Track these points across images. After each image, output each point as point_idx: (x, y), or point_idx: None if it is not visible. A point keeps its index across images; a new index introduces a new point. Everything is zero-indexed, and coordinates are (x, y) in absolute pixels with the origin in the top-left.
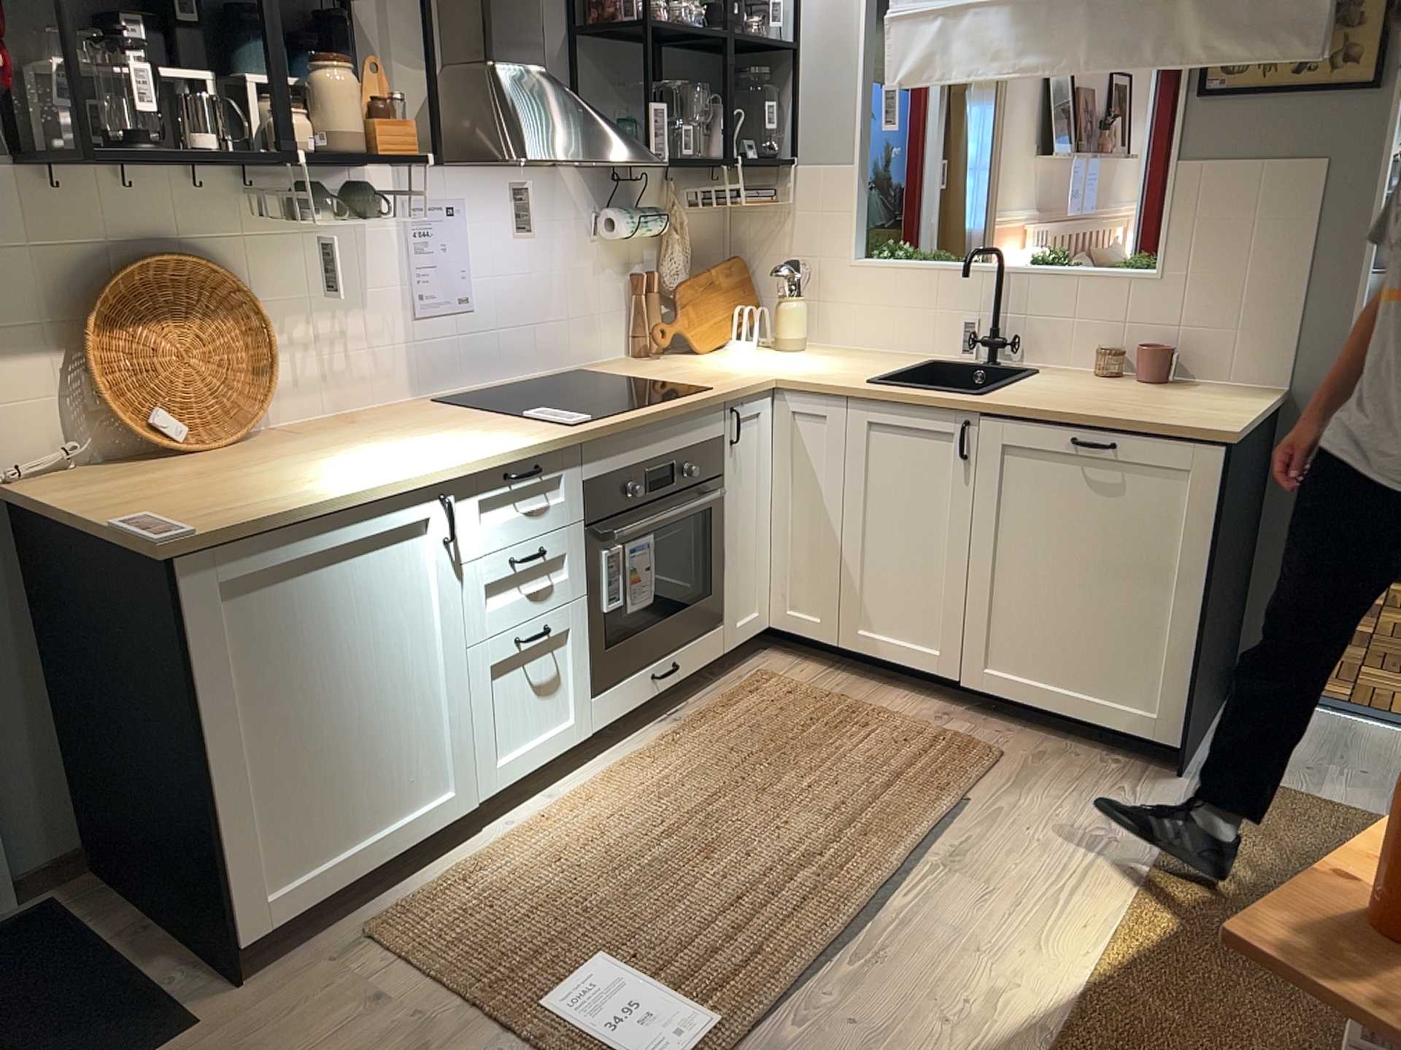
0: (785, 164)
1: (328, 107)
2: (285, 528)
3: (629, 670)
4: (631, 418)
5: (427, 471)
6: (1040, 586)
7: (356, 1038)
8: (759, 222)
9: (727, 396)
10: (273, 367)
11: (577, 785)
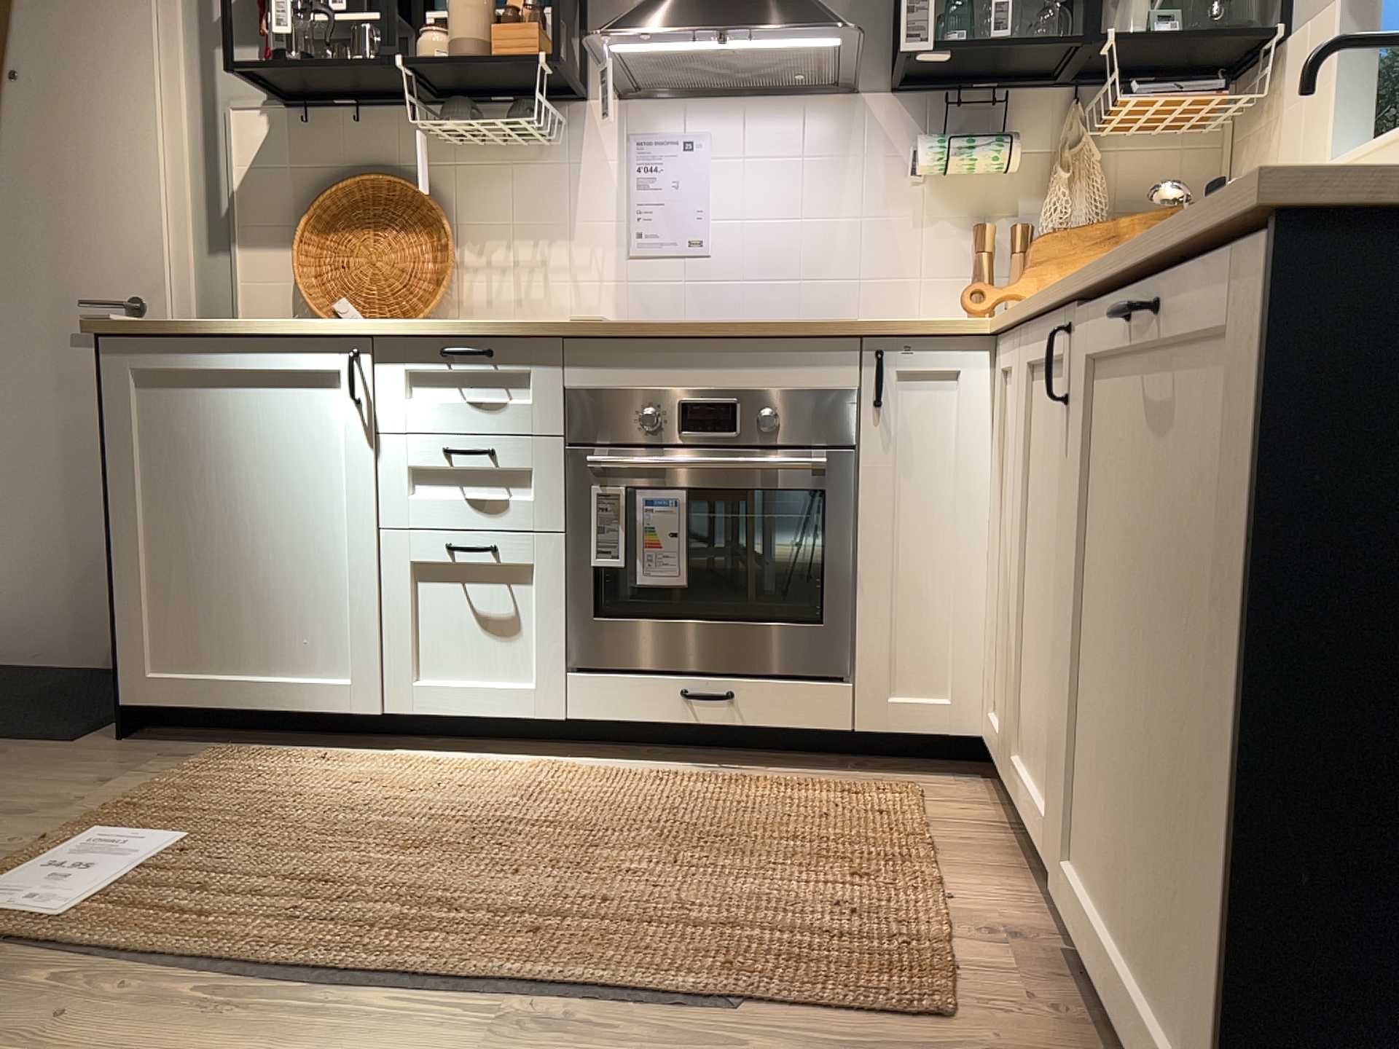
0: (1271, 46)
1: (448, 20)
2: (187, 338)
3: (665, 674)
4: (645, 323)
5: (341, 322)
6: (1120, 684)
7: (47, 791)
8: (1246, 153)
9: (857, 330)
10: (443, 276)
11: (516, 766)
